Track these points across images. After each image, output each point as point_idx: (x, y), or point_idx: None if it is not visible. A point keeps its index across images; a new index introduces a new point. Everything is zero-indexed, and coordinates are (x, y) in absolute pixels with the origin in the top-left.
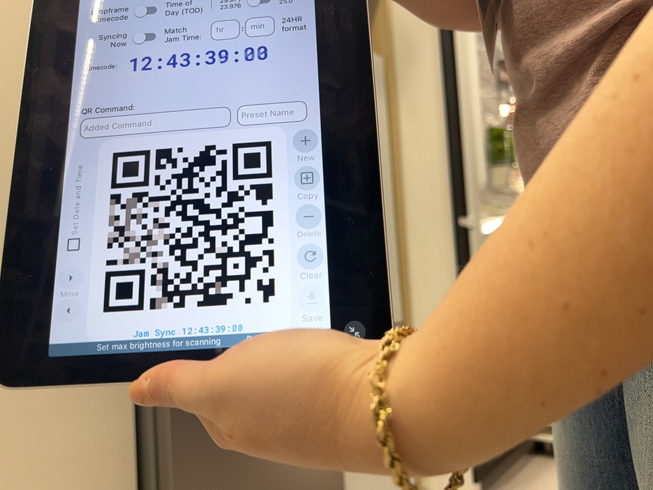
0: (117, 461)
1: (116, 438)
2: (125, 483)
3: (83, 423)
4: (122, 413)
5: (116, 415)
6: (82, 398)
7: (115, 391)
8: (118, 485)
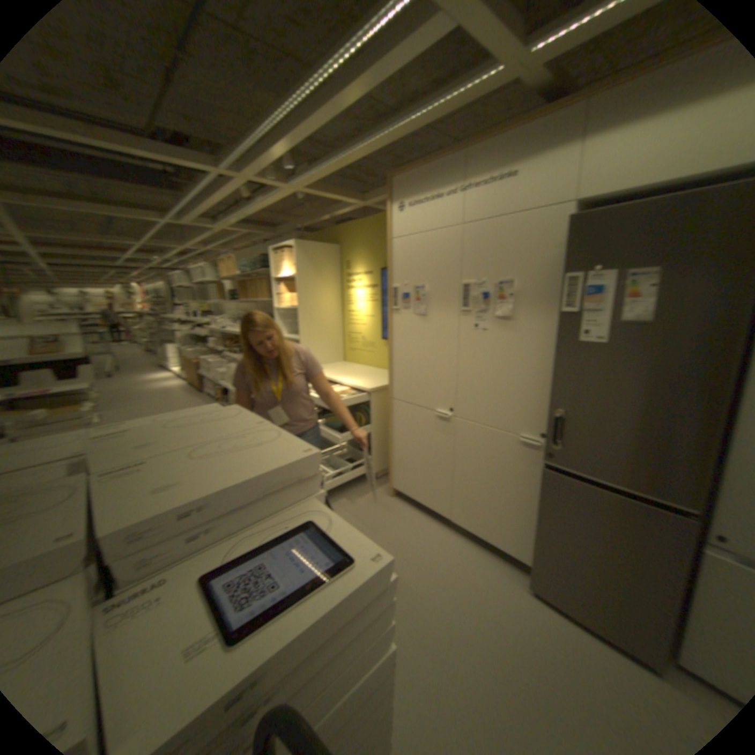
0: (536, 506)
1: (537, 498)
2: (538, 515)
3: (525, 485)
4: (541, 491)
5: (538, 490)
6: (526, 477)
7: (539, 482)
8: (535, 514)
